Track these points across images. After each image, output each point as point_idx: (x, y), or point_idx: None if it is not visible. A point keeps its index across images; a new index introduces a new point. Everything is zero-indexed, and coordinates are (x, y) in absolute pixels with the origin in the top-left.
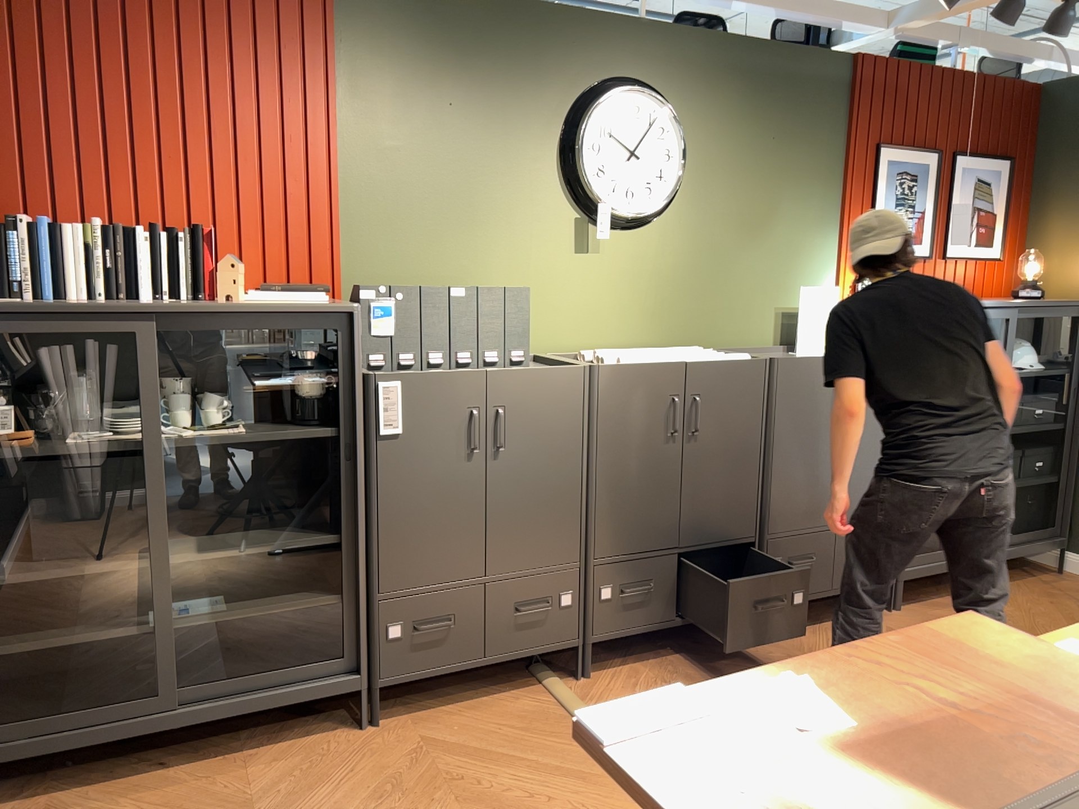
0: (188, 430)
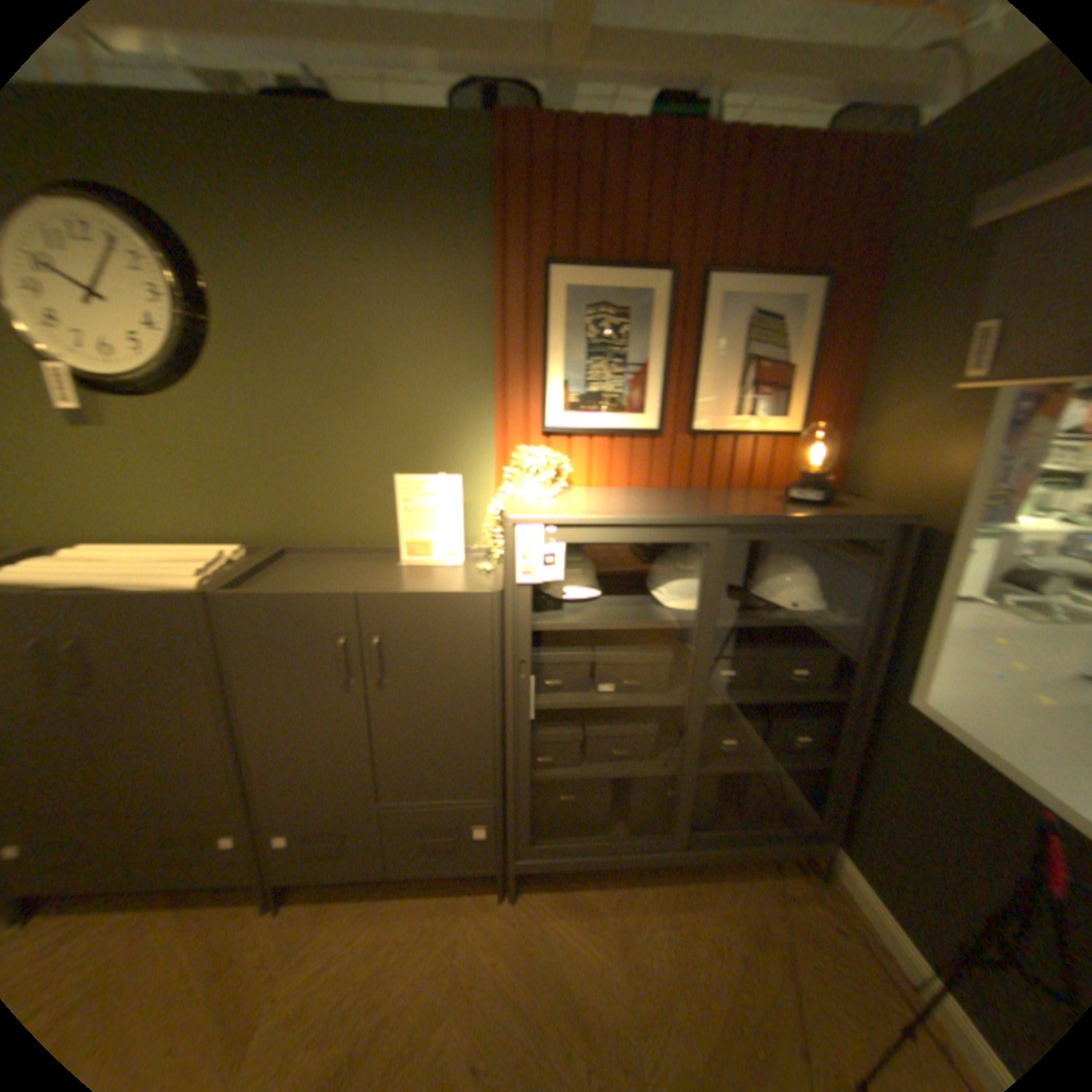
0: None
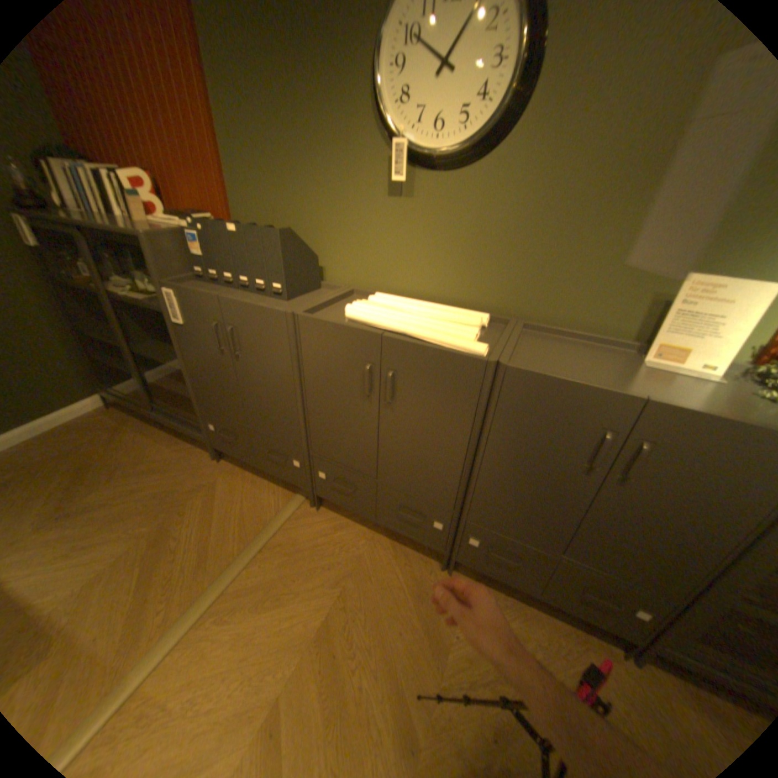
0: (137, 292)
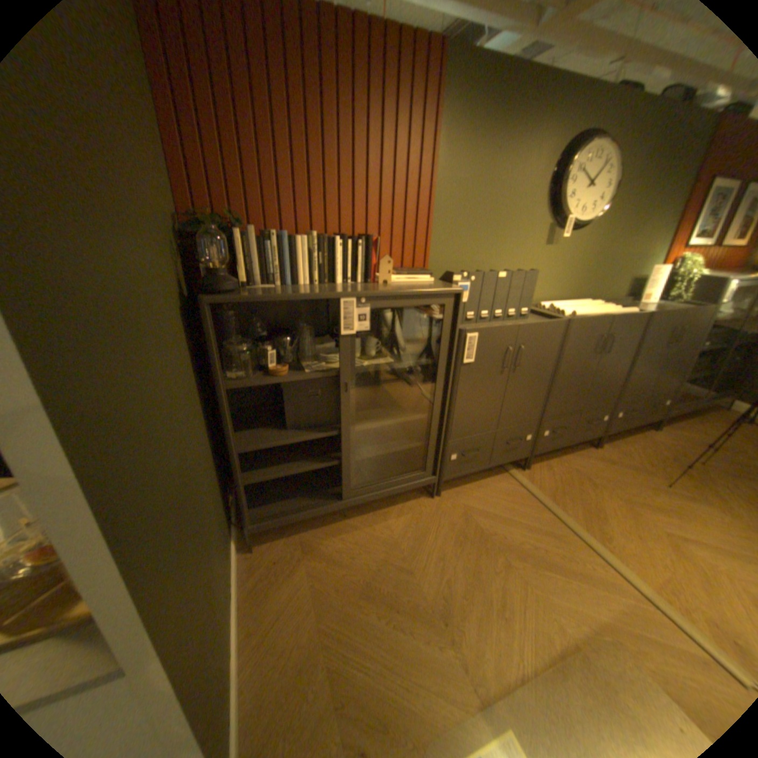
0: (362, 360)
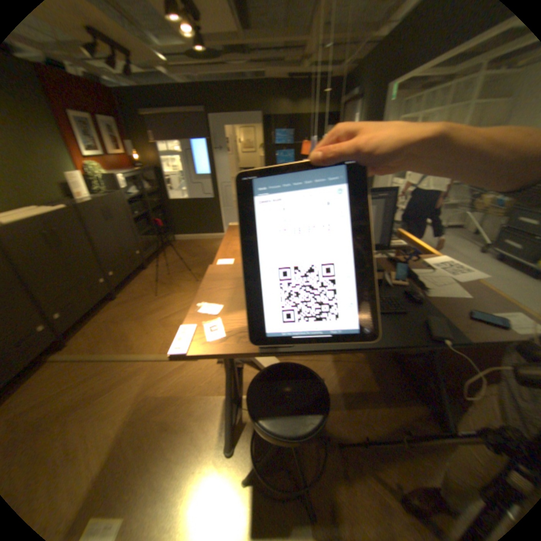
0: None
